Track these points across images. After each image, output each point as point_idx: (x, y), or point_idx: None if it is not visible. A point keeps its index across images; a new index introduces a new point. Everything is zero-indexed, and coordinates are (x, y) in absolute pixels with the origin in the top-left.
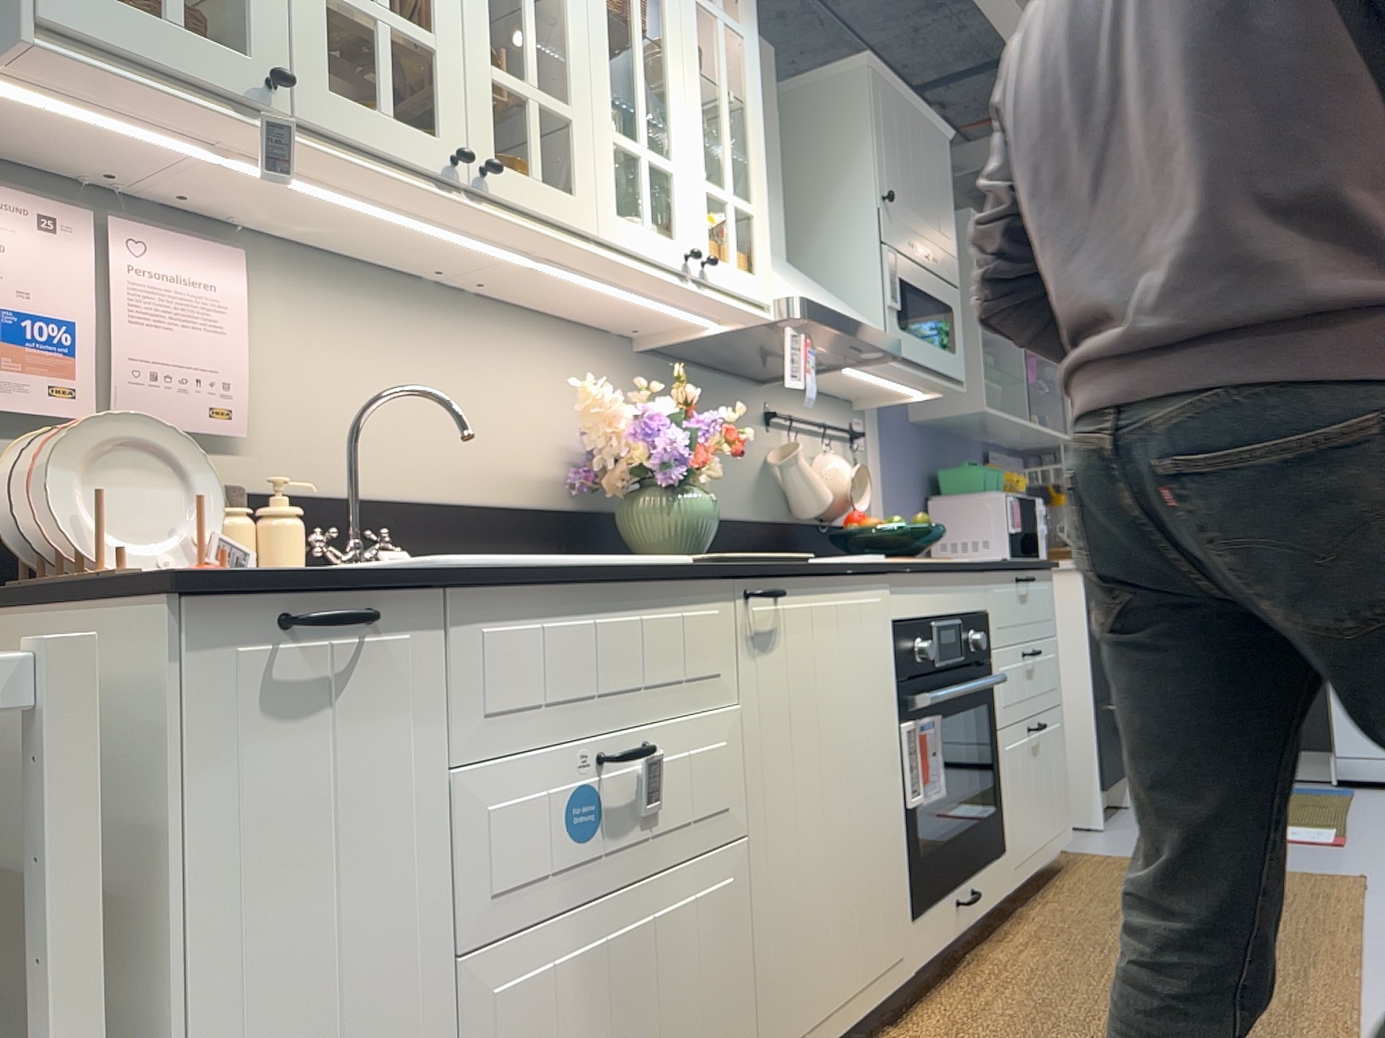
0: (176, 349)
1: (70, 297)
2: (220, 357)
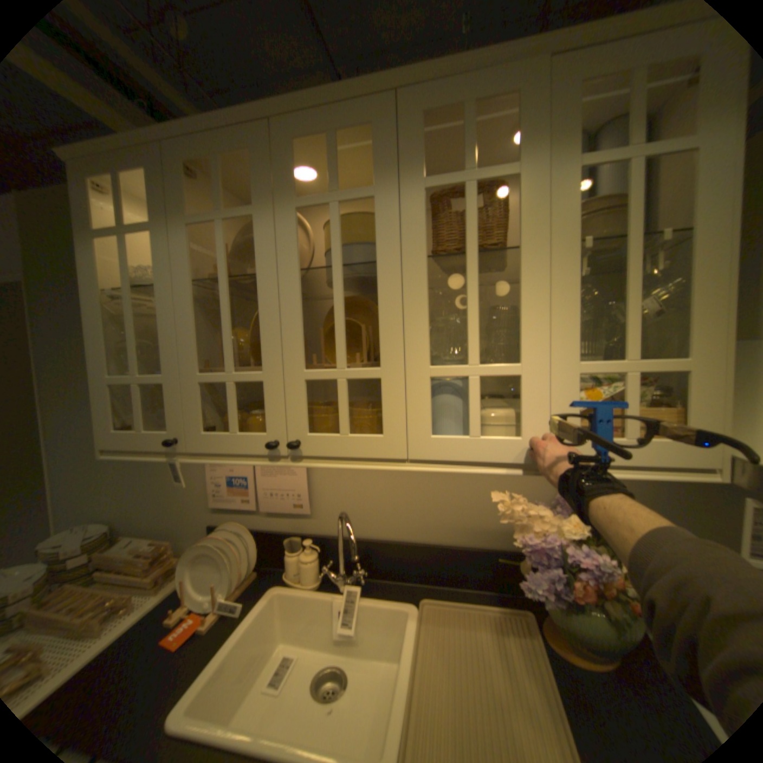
0: (278, 483)
1: (245, 468)
2: (295, 484)
